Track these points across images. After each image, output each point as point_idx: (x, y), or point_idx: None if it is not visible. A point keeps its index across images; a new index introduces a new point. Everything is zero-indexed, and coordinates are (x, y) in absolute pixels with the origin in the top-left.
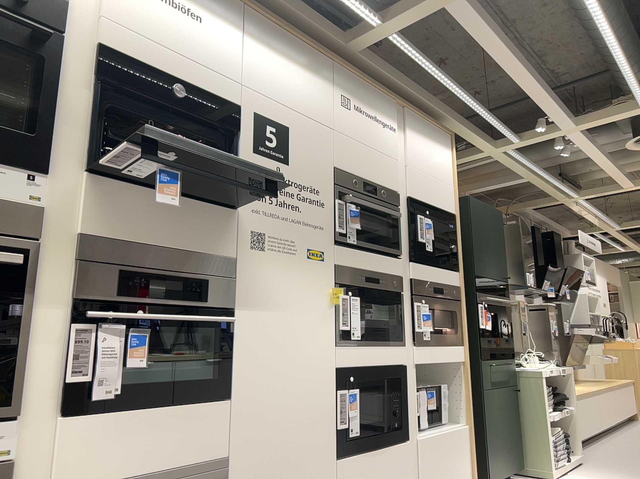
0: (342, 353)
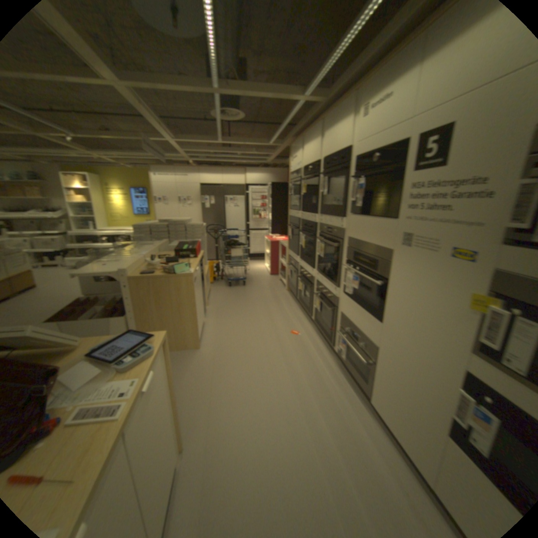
0: (479, 364)
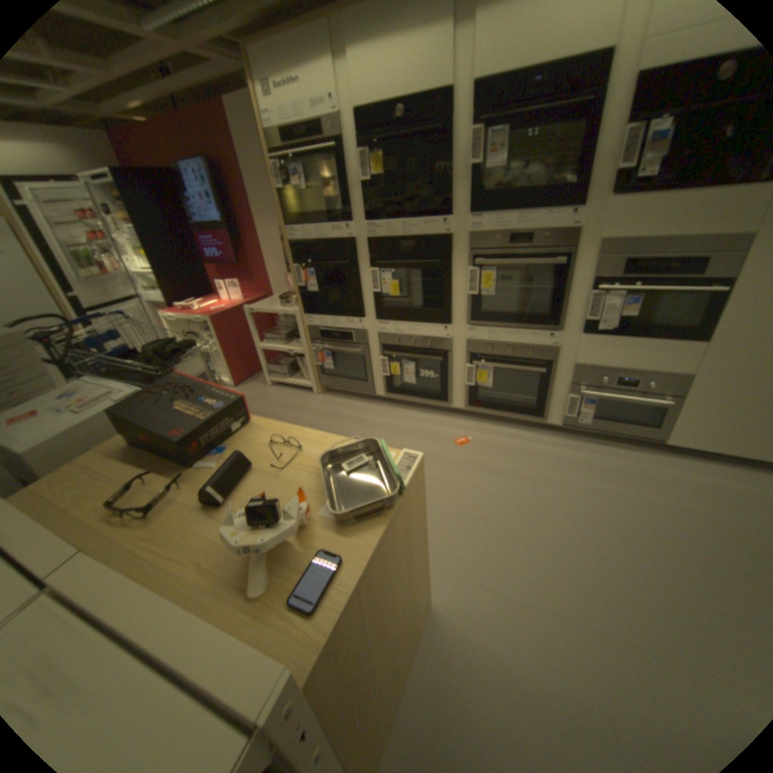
0: None
